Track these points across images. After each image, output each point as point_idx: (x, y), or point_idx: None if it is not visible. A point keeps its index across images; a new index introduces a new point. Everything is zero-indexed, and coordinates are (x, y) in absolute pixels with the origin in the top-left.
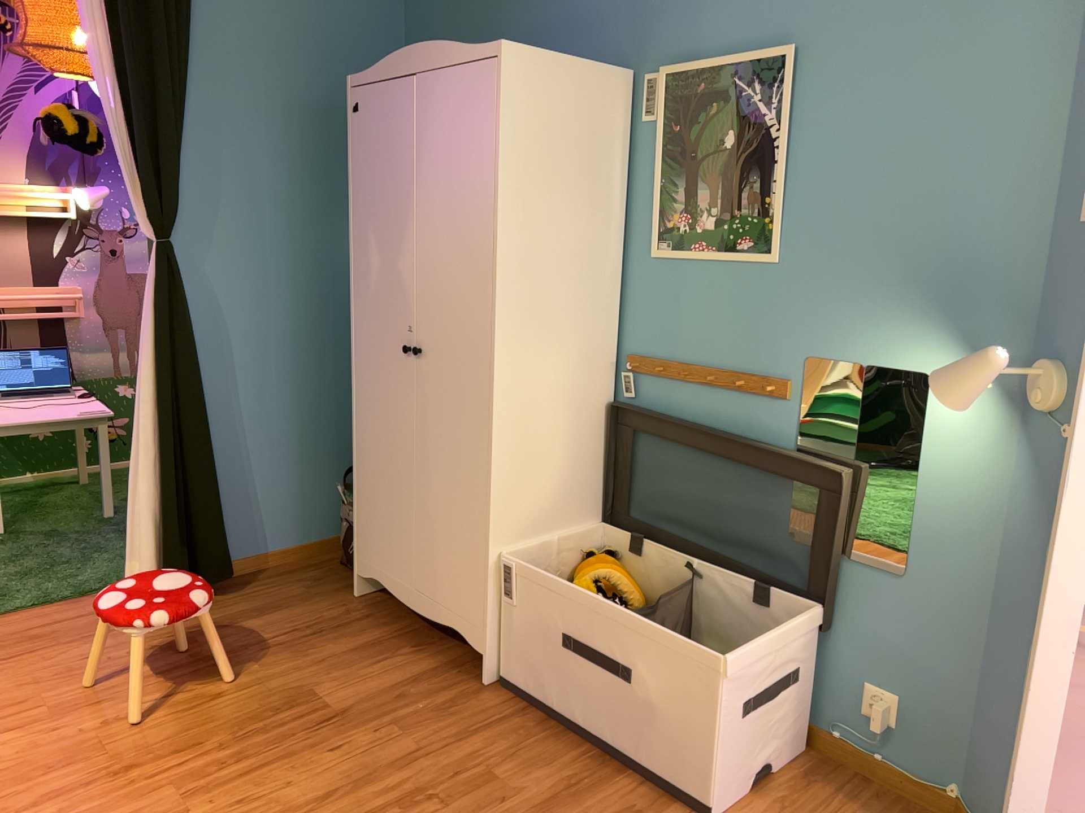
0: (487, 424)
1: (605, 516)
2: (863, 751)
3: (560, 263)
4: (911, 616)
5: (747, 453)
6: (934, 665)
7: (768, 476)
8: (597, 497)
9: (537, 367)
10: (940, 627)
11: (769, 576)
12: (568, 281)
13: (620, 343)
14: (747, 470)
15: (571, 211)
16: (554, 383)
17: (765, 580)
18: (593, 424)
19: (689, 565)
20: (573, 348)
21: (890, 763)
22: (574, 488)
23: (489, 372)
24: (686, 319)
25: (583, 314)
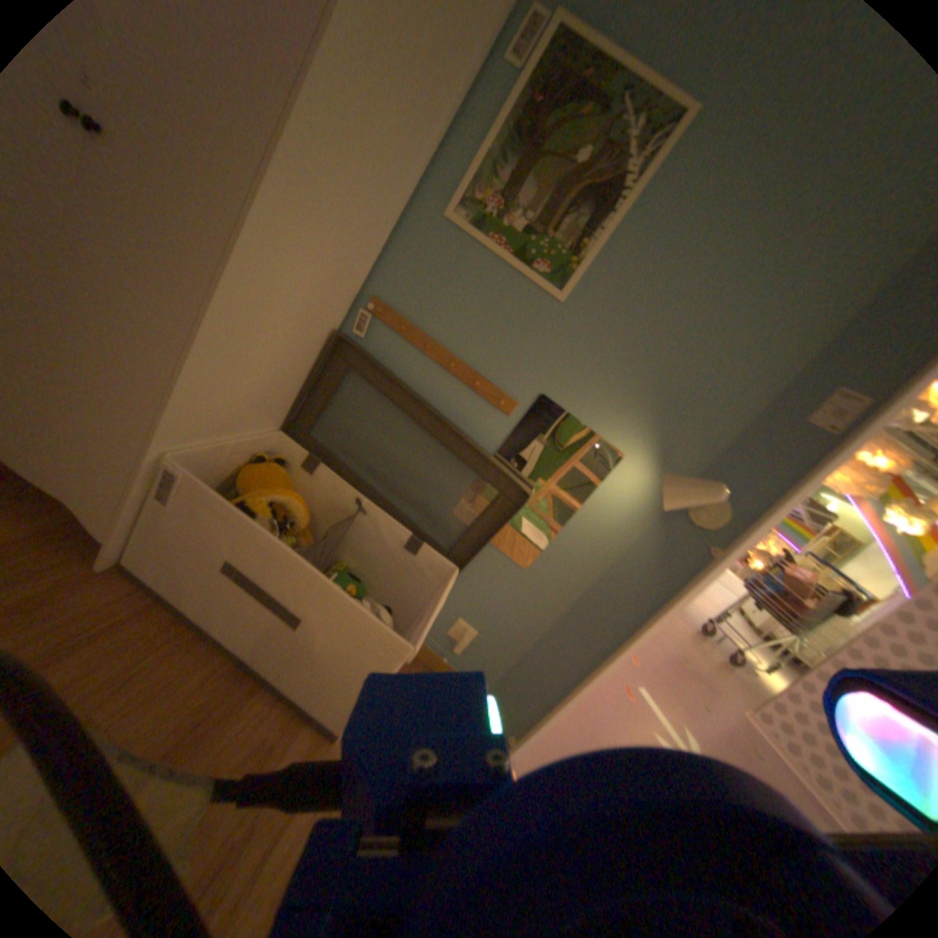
0: (202, 310)
1: (289, 430)
2: (436, 654)
3: (367, 158)
4: (515, 593)
5: (450, 439)
6: (514, 624)
7: (458, 464)
8: (286, 410)
9: (291, 269)
10: (531, 606)
11: (422, 531)
12: (363, 187)
13: (368, 282)
14: (442, 451)
15: (406, 101)
16: (300, 293)
17: (422, 537)
18: (313, 347)
19: (360, 504)
20: (333, 265)
21: (451, 665)
22: (271, 401)
23: (230, 244)
24: (449, 300)
25: (357, 234)
